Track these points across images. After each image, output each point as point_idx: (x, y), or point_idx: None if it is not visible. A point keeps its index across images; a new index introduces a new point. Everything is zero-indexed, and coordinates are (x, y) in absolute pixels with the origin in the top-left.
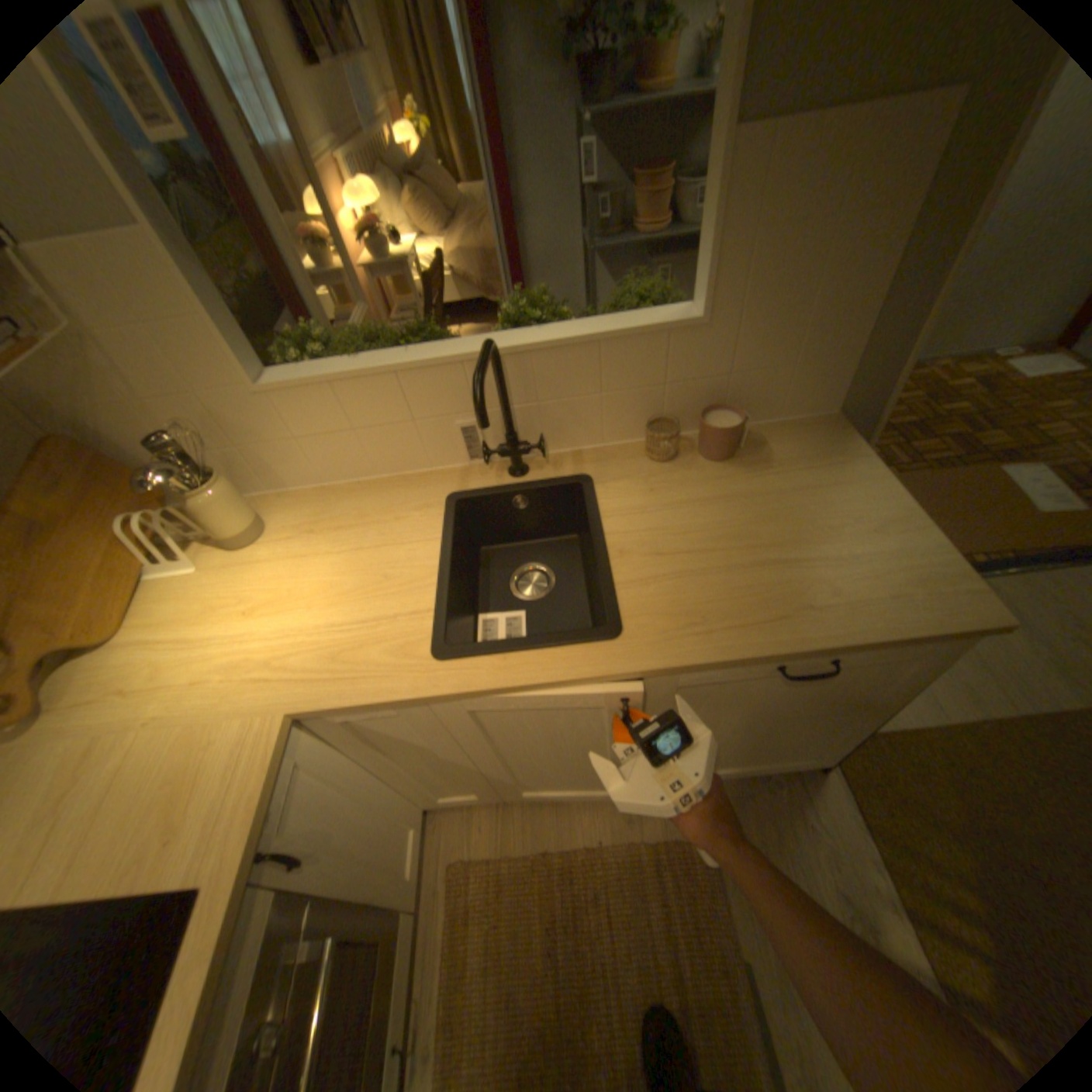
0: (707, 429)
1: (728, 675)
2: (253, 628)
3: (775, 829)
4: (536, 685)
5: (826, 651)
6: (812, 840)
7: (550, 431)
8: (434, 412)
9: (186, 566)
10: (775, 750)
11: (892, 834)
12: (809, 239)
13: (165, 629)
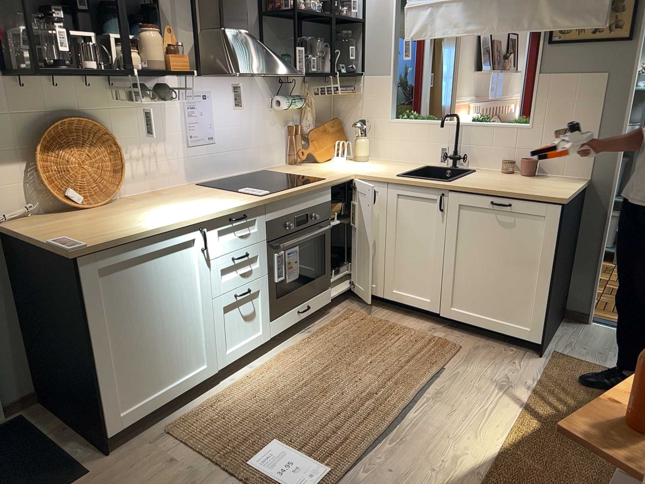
0: (522, 160)
1: (477, 202)
2: (356, 167)
3: (498, 356)
4: (420, 186)
5: (506, 194)
6: (513, 364)
7: (473, 158)
8: (437, 140)
9: (344, 161)
10: (508, 301)
11: (556, 377)
12: (567, 106)
13: (334, 164)
